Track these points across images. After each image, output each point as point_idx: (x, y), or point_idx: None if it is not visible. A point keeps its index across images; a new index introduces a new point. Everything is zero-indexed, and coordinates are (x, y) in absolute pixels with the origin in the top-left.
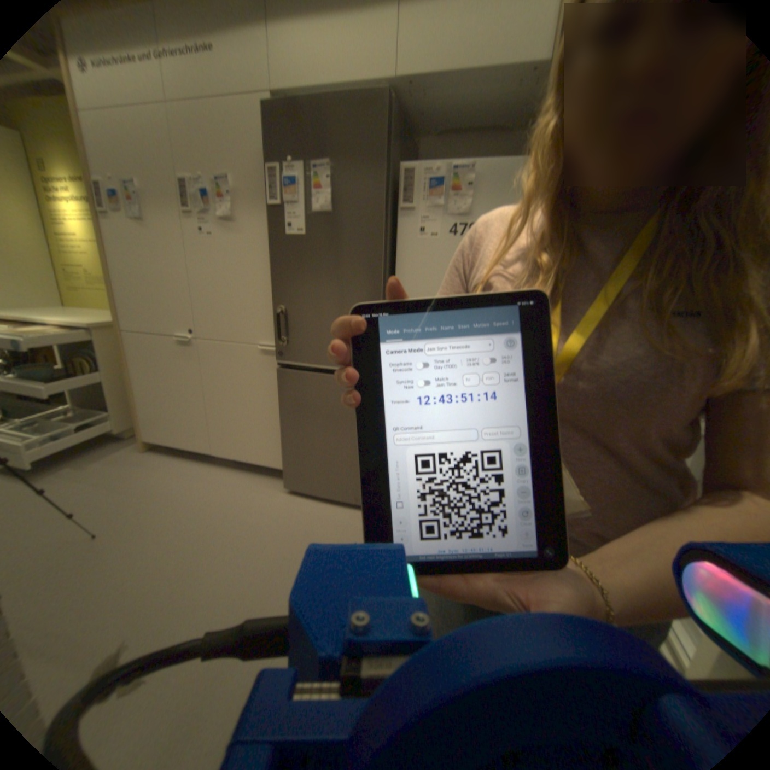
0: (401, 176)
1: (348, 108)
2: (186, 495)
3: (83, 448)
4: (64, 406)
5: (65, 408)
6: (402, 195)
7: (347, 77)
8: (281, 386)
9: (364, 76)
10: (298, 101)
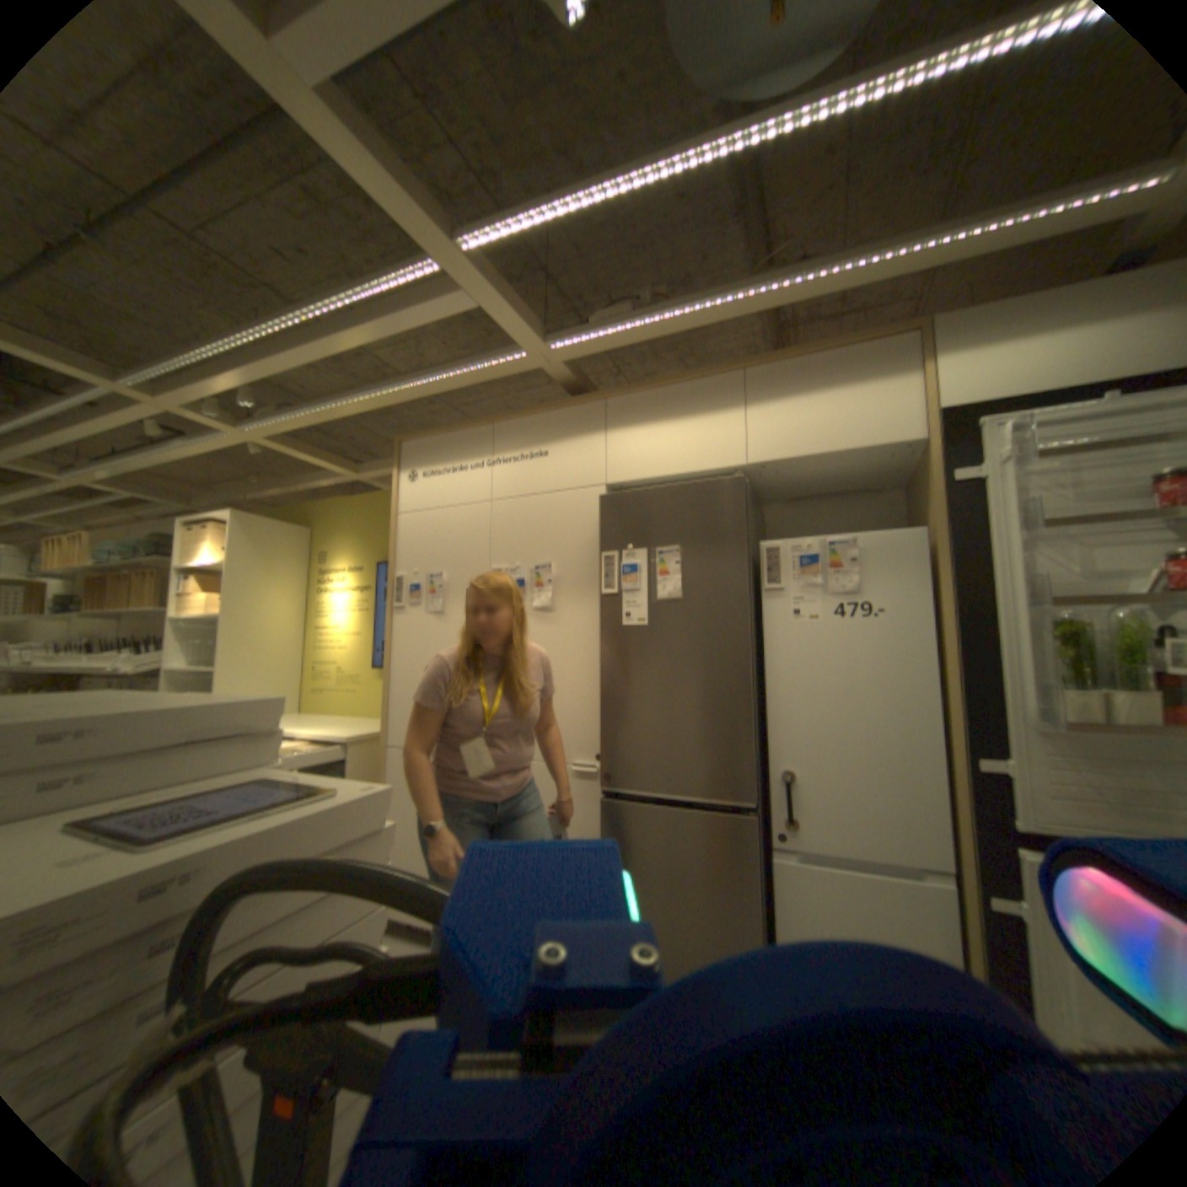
0: (760, 553)
1: (698, 496)
2: None
3: None
4: None
5: None
6: (765, 574)
7: (691, 467)
8: (607, 826)
9: (710, 465)
10: (641, 493)
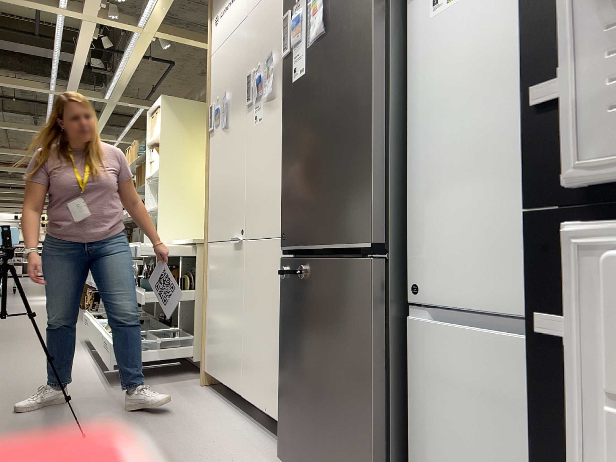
0: None
1: None
2: (188, 432)
3: (171, 371)
4: (178, 327)
5: (176, 329)
6: None
7: None
8: (283, 285)
9: None
10: None
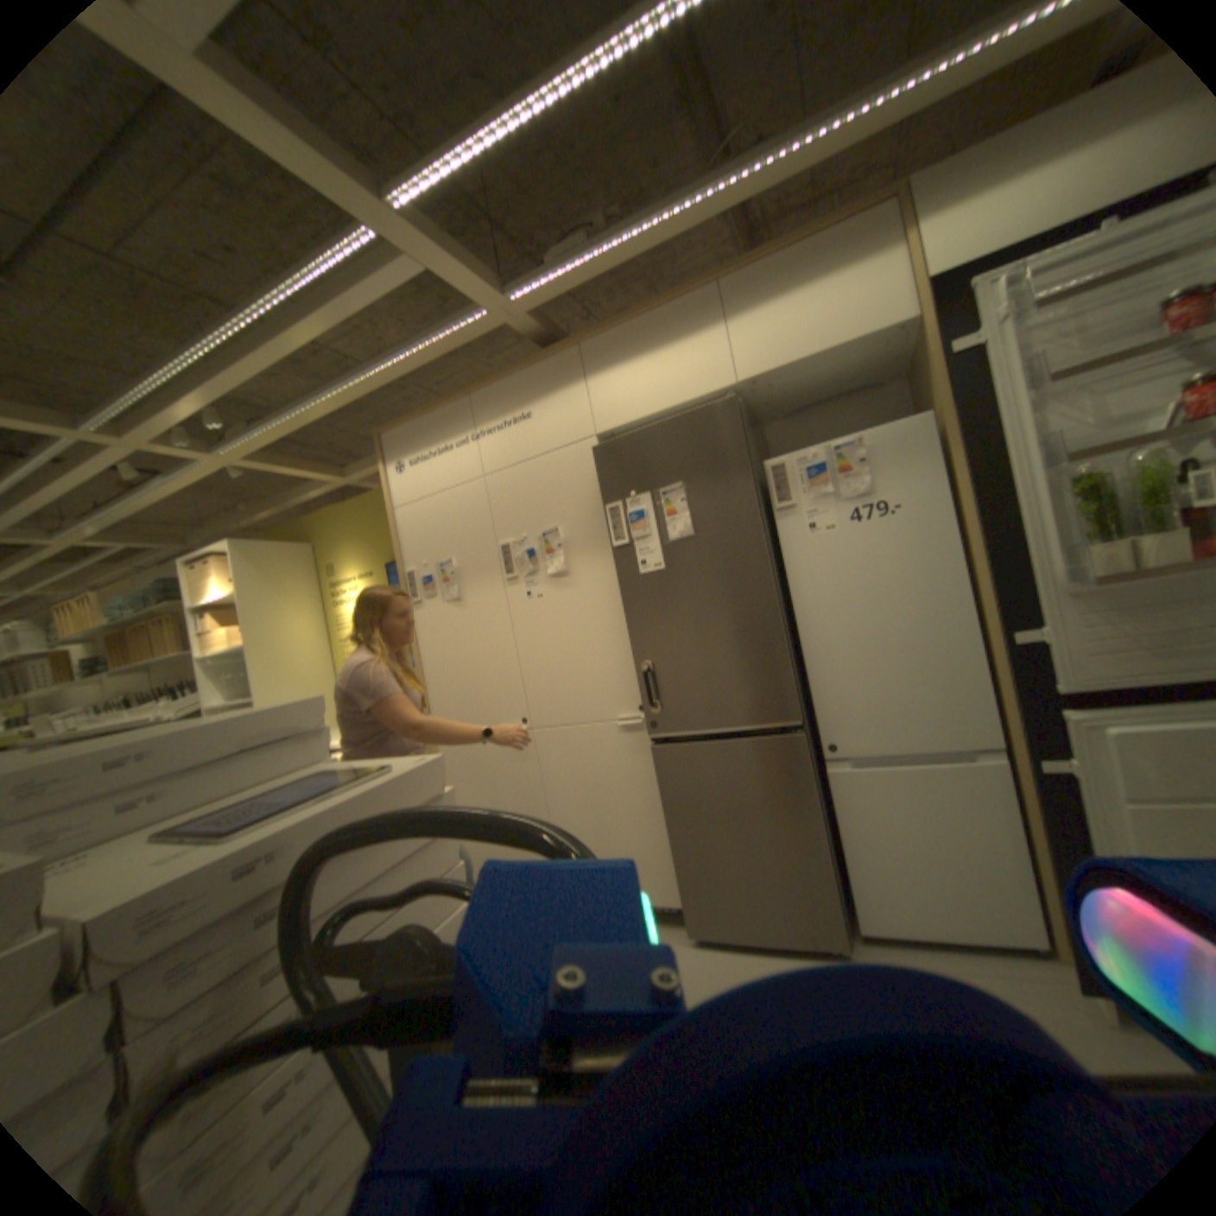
0: (766, 472)
1: (692, 426)
2: None
3: None
4: None
5: None
6: (774, 493)
7: (680, 397)
8: (661, 769)
9: (699, 391)
10: (633, 435)
